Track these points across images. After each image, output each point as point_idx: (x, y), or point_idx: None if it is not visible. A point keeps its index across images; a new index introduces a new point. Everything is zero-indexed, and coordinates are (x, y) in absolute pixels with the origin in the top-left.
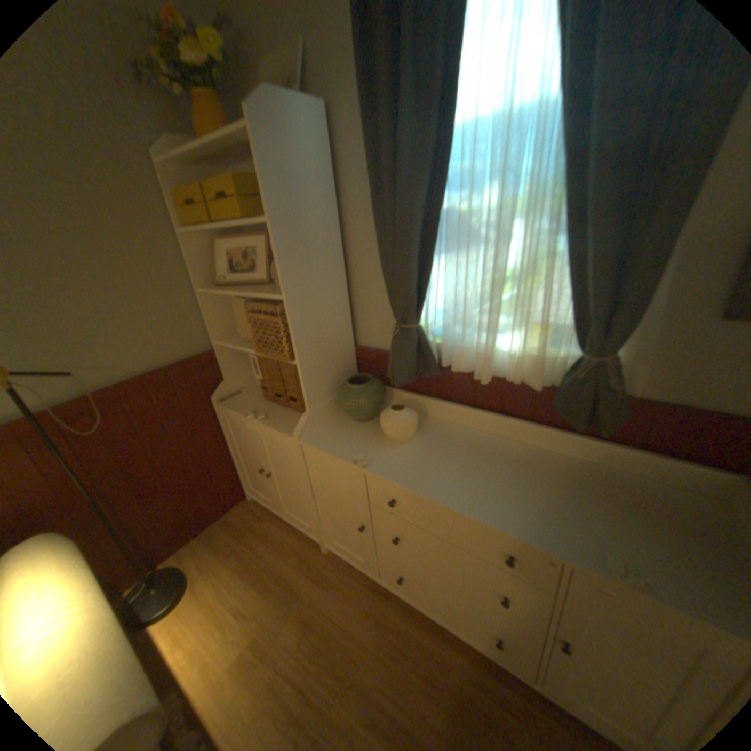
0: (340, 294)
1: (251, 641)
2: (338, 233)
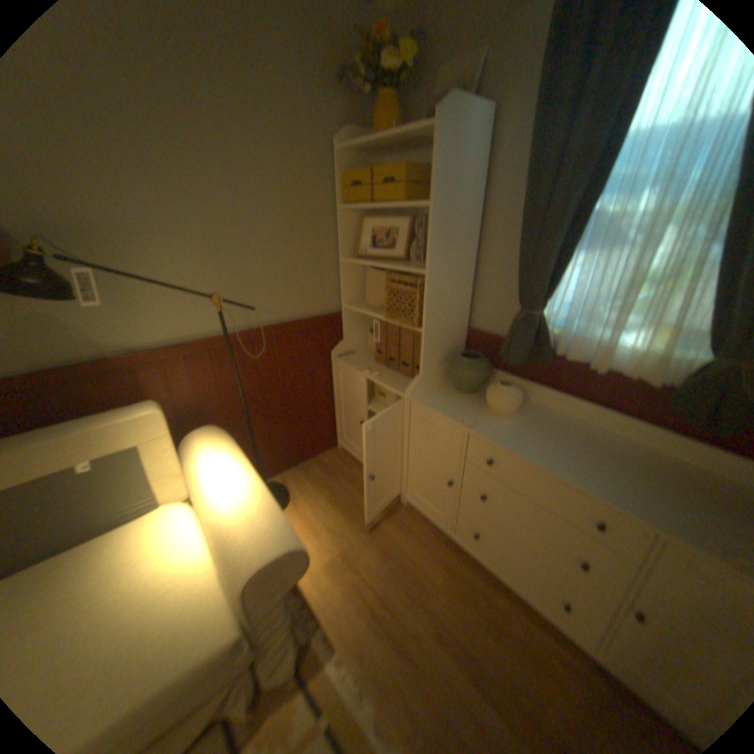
0: (467, 278)
1: (341, 554)
2: (479, 223)
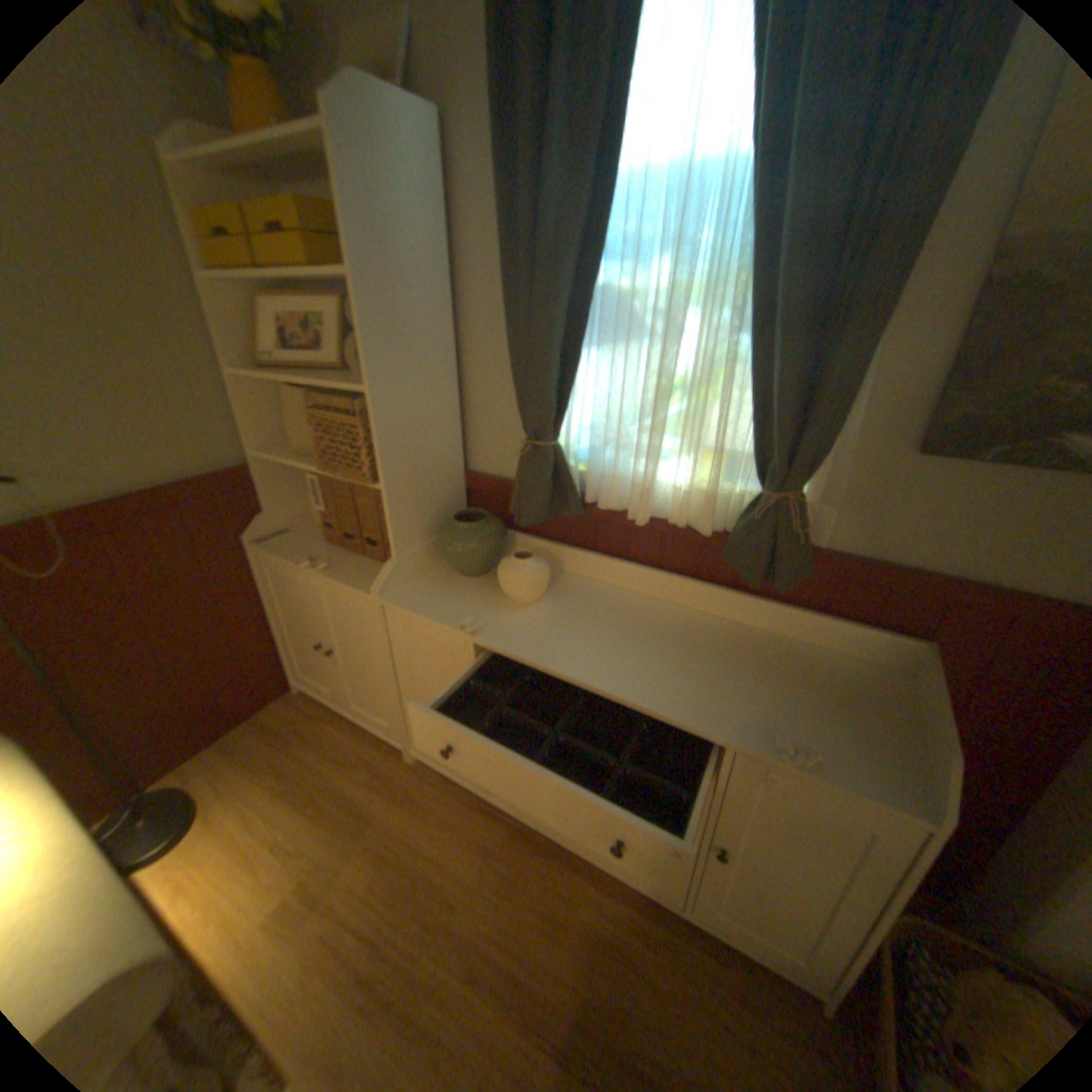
0: (446, 394)
1: (298, 885)
2: (448, 305)
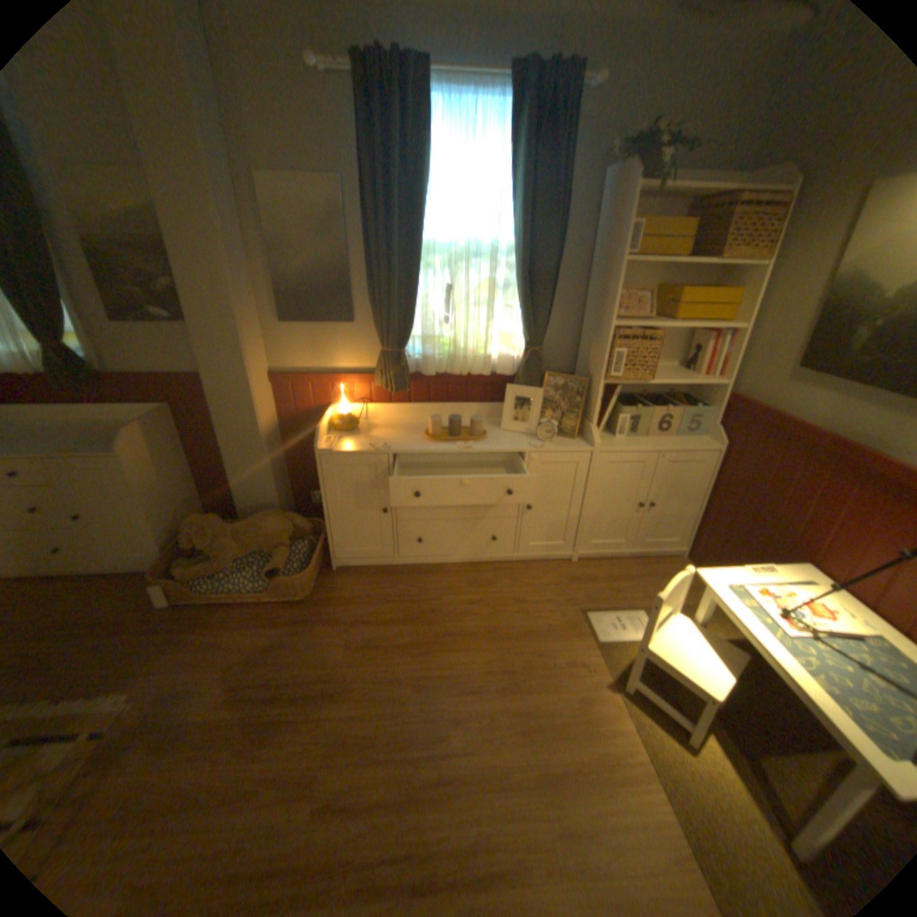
0: None
1: None
2: None
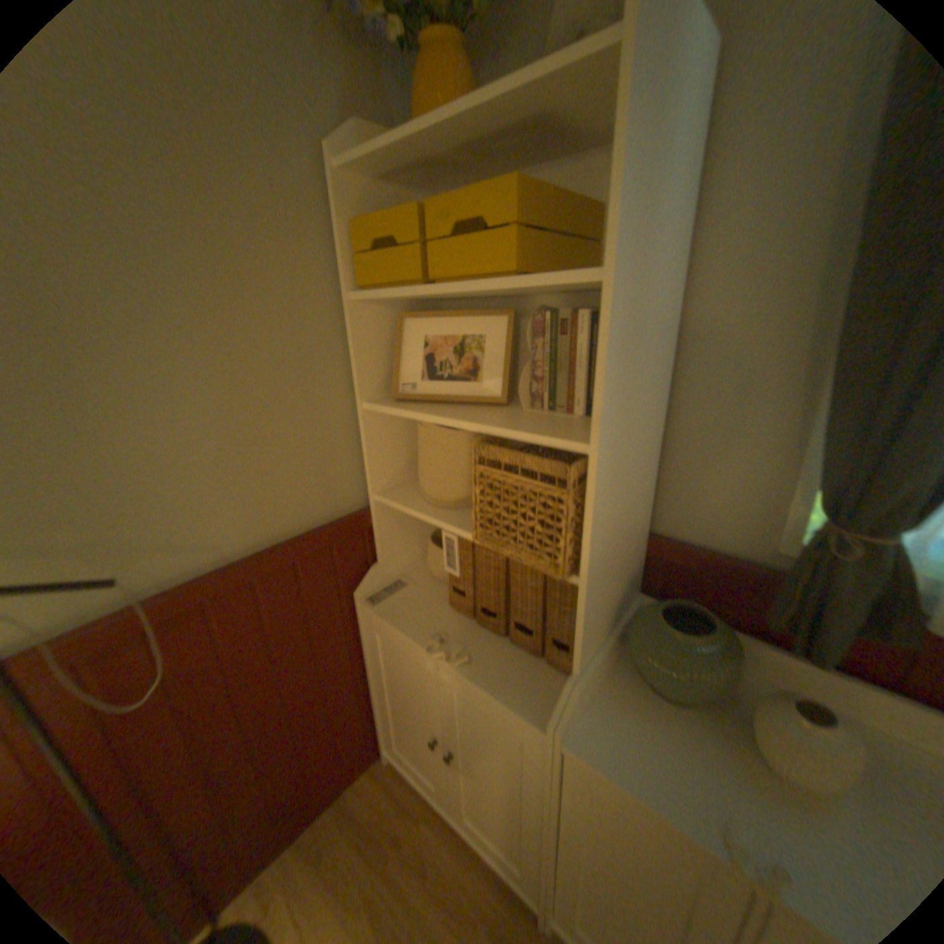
0: (659, 440)
1: None
2: (683, 318)
